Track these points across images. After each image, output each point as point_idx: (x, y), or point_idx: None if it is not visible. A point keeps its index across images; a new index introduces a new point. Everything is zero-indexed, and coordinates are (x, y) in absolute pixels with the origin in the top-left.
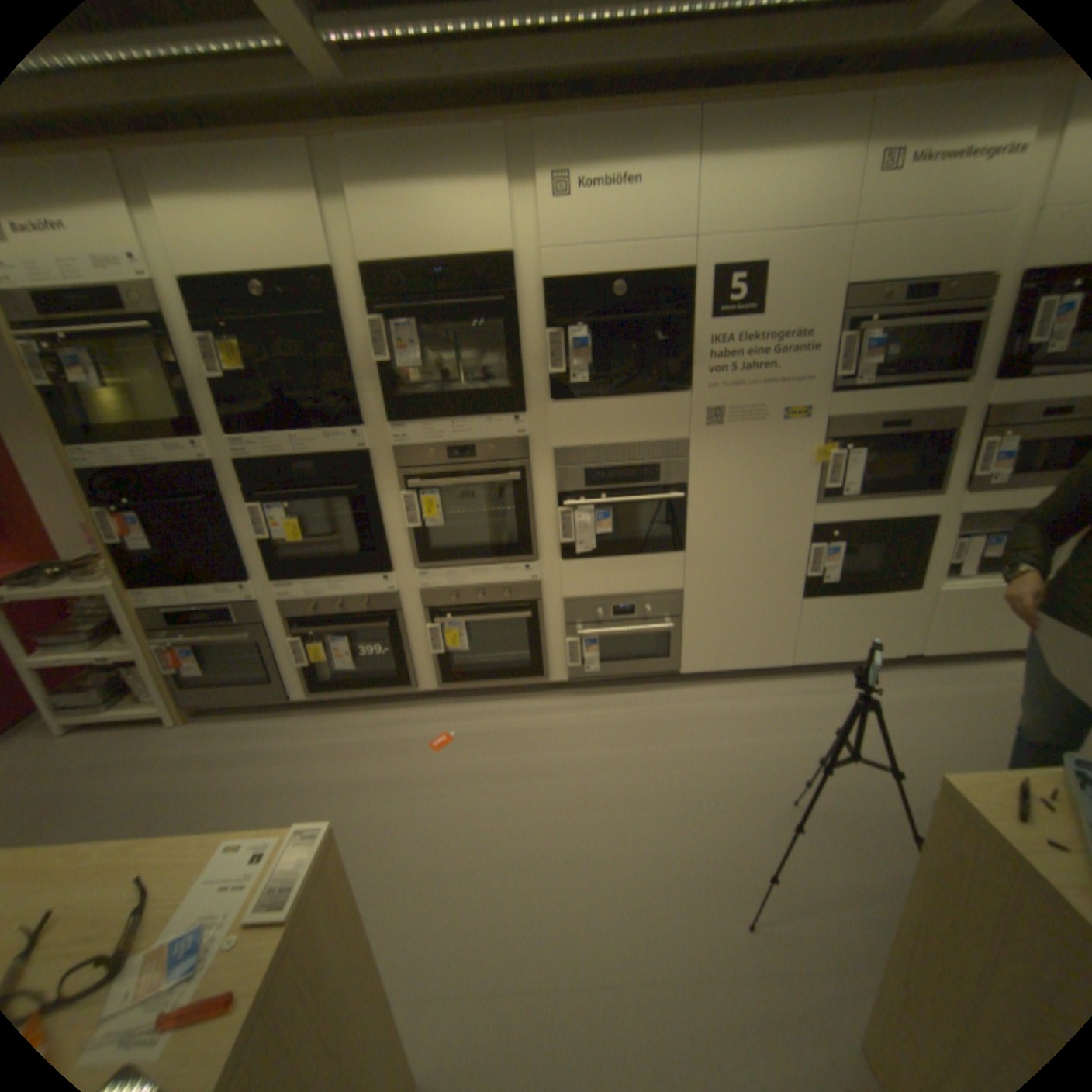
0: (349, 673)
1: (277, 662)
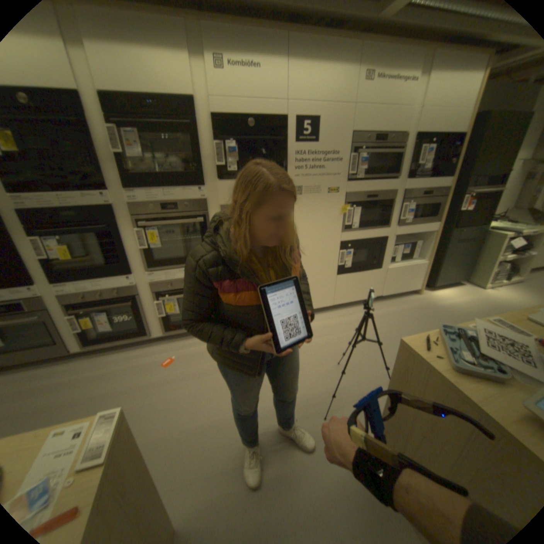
0: (107, 333)
1: (58, 332)
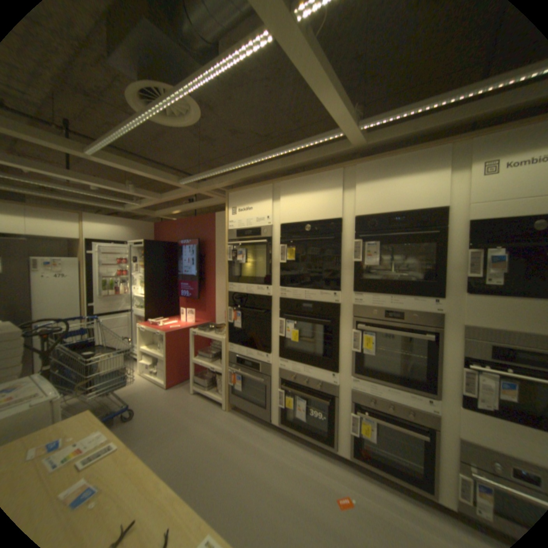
0: (303, 423)
1: (272, 400)
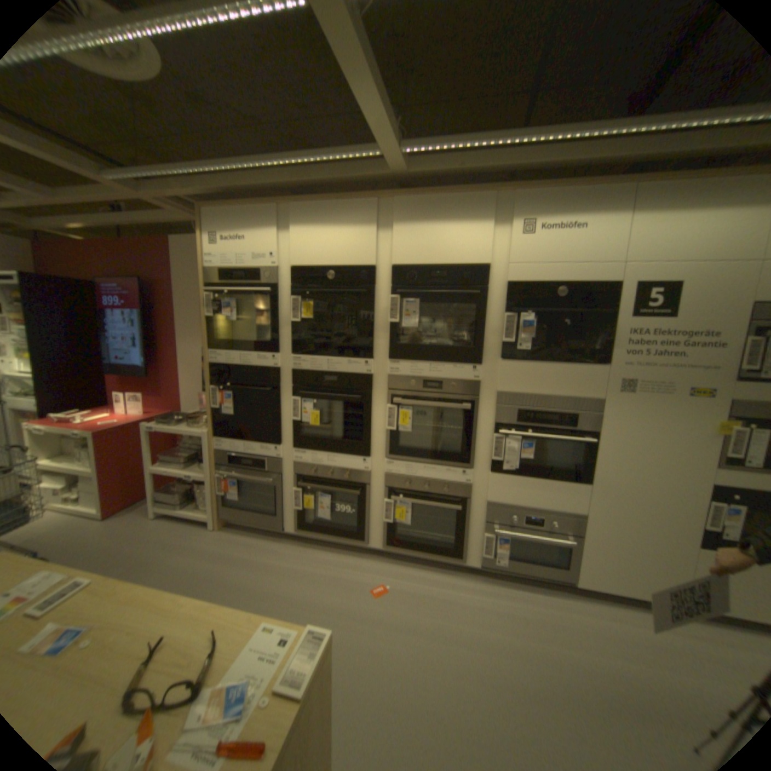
0: (327, 521)
1: (284, 502)
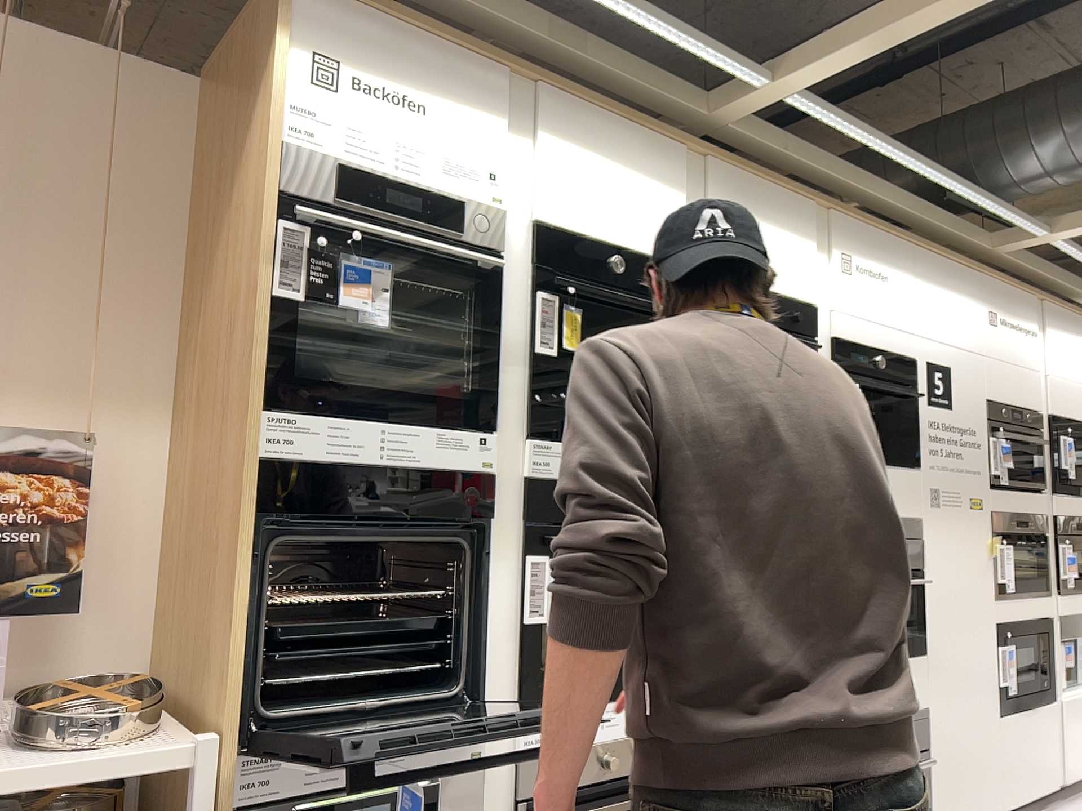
0: None
1: None
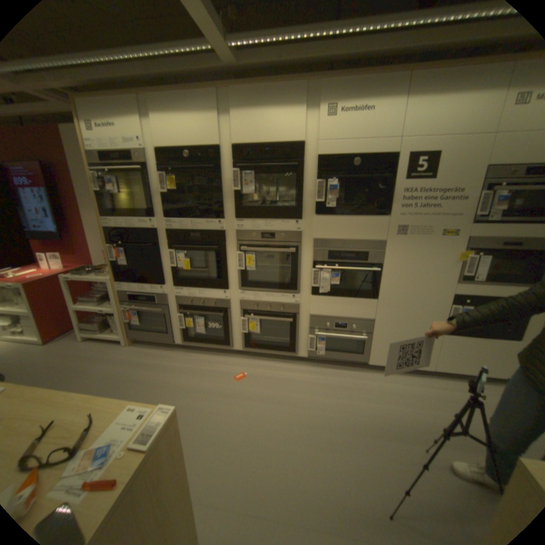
0: (203, 335)
1: (172, 324)
